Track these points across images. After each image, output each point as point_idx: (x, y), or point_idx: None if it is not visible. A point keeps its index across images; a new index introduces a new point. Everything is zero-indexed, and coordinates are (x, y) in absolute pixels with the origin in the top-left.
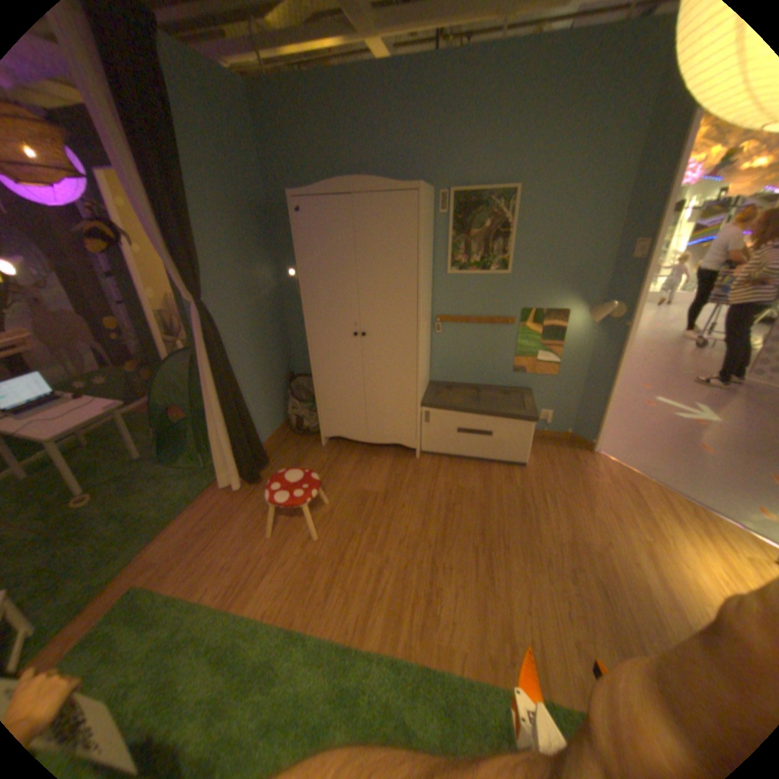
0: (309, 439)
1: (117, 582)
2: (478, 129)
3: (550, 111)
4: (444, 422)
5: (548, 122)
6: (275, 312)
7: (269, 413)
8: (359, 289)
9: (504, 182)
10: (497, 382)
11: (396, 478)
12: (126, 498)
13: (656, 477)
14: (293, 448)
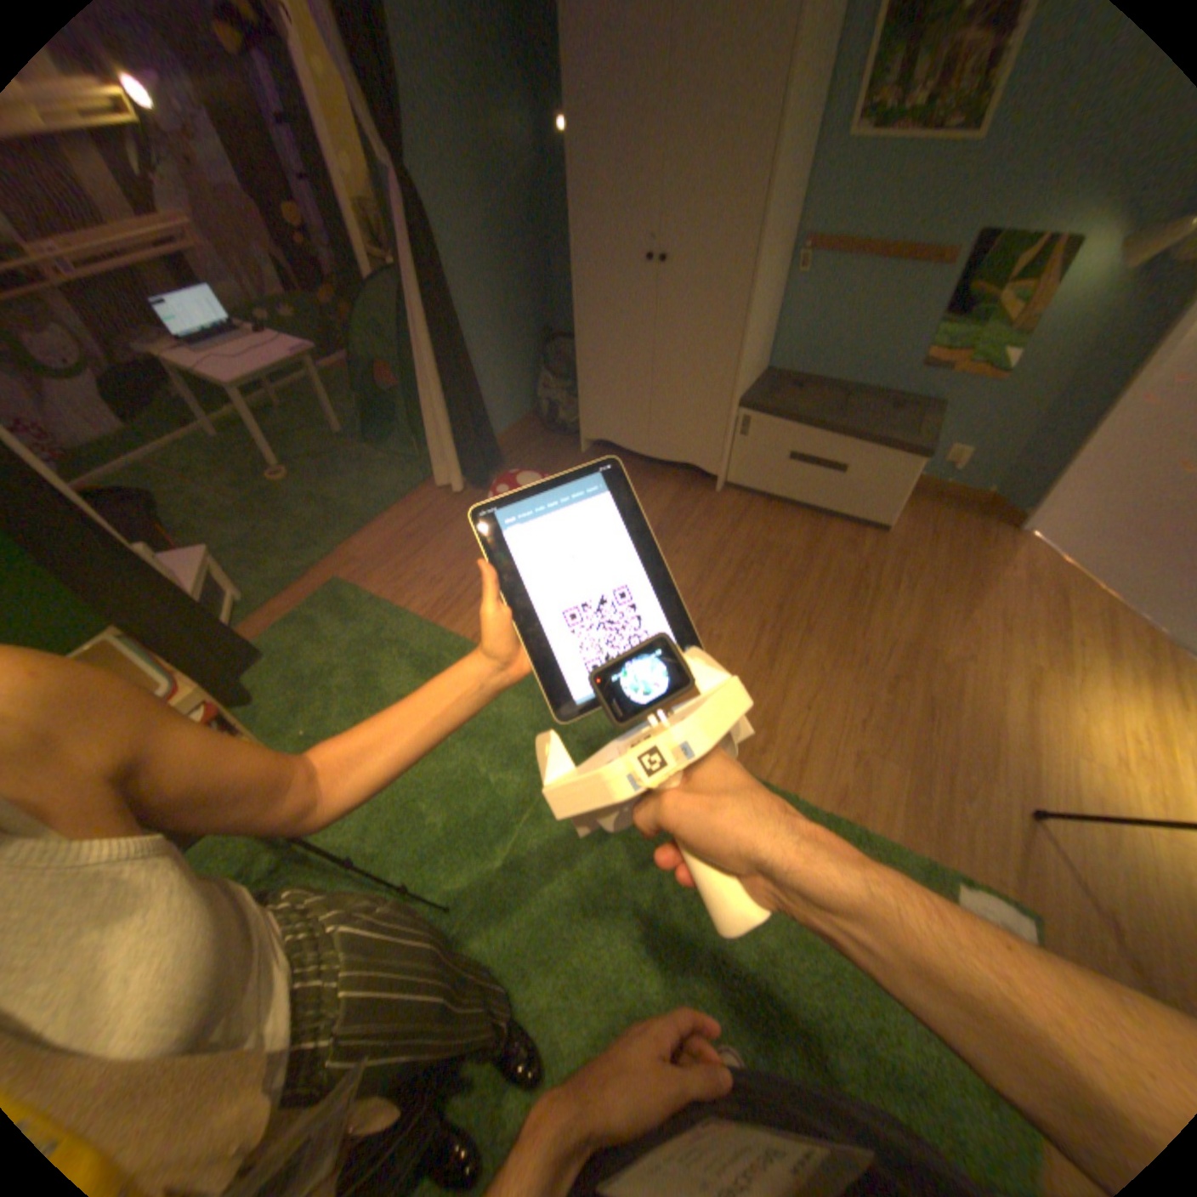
0: (562, 441)
1: (316, 570)
2: None
3: None
4: (768, 439)
5: None
6: (525, 208)
7: (507, 391)
8: (664, 162)
9: None
10: (885, 383)
11: (675, 514)
12: (323, 479)
13: (1110, 584)
14: (537, 449)
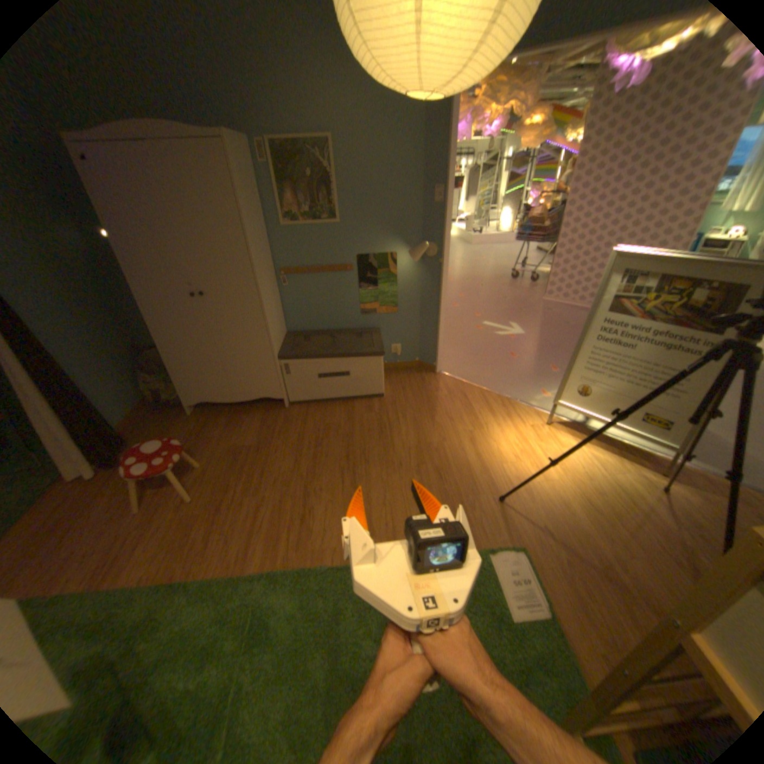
0: (170, 413)
1: None
2: (276, 75)
3: (340, 62)
4: (303, 370)
5: (341, 73)
6: (92, 281)
7: (113, 394)
8: (183, 247)
9: (313, 132)
10: (348, 326)
11: (266, 430)
12: None
13: (476, 383)
14: (152, 424)
